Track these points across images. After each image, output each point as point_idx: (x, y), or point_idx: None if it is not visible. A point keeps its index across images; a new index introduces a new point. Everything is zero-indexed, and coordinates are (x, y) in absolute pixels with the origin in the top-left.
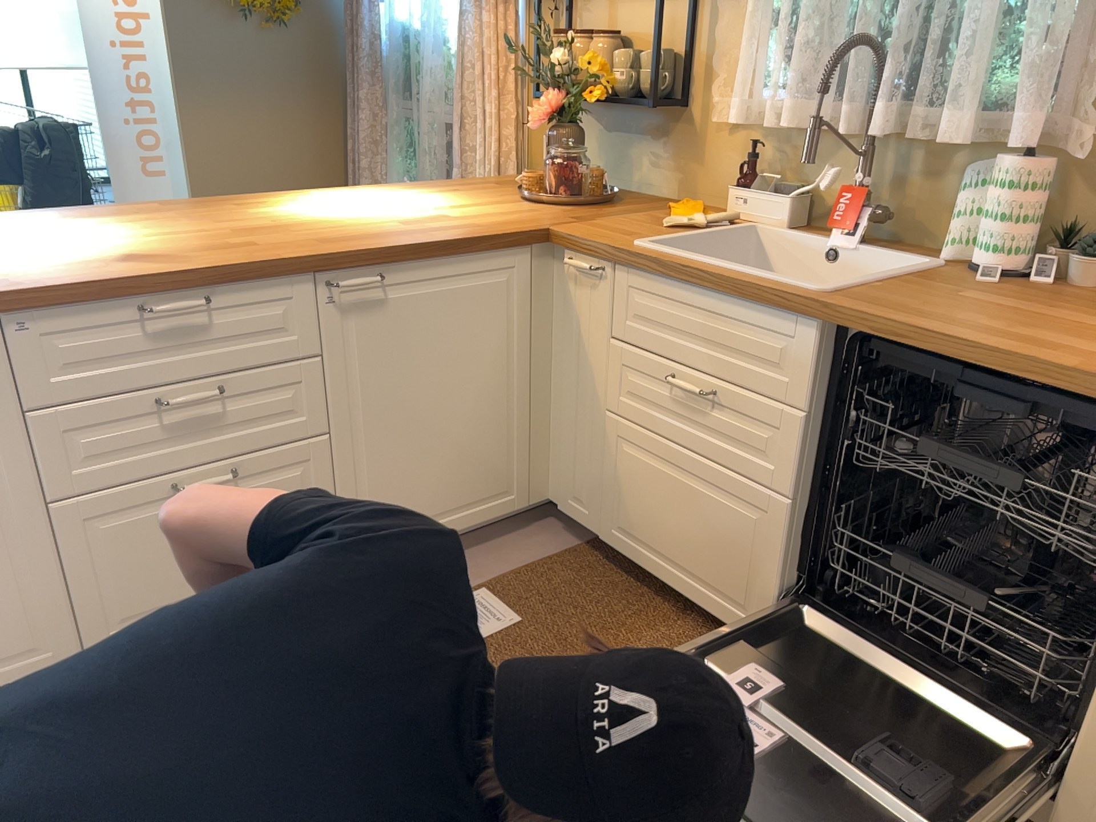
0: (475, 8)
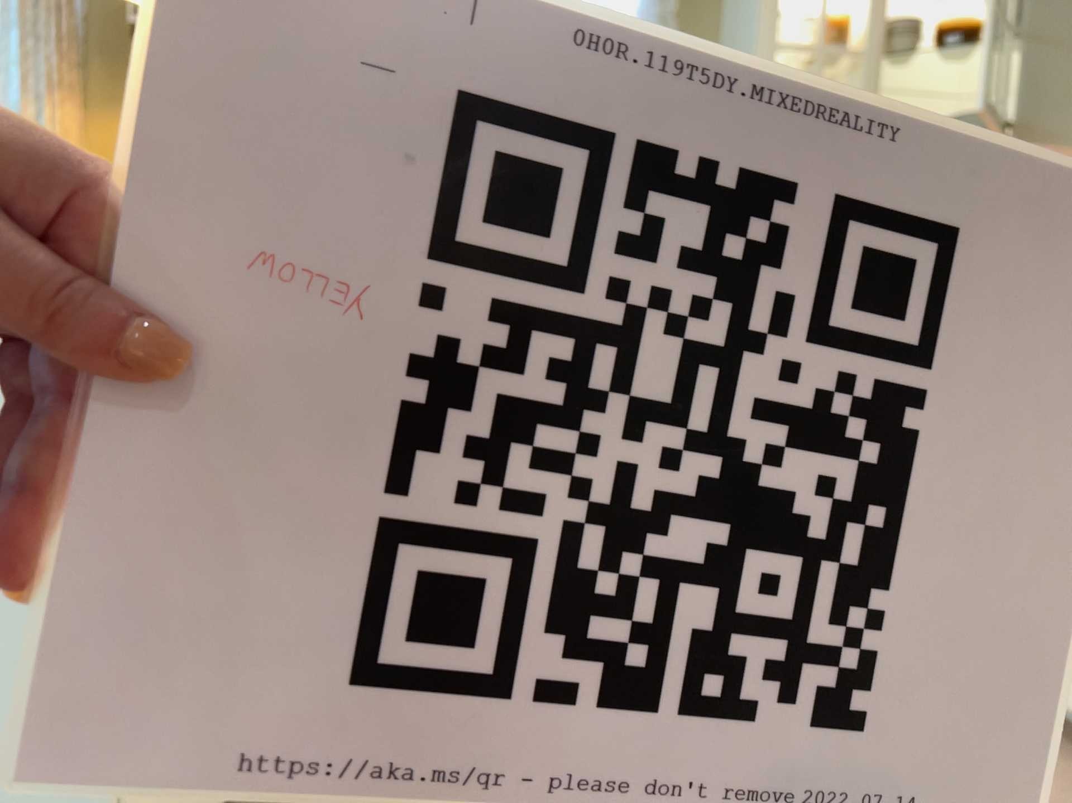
0: (25, 97)
